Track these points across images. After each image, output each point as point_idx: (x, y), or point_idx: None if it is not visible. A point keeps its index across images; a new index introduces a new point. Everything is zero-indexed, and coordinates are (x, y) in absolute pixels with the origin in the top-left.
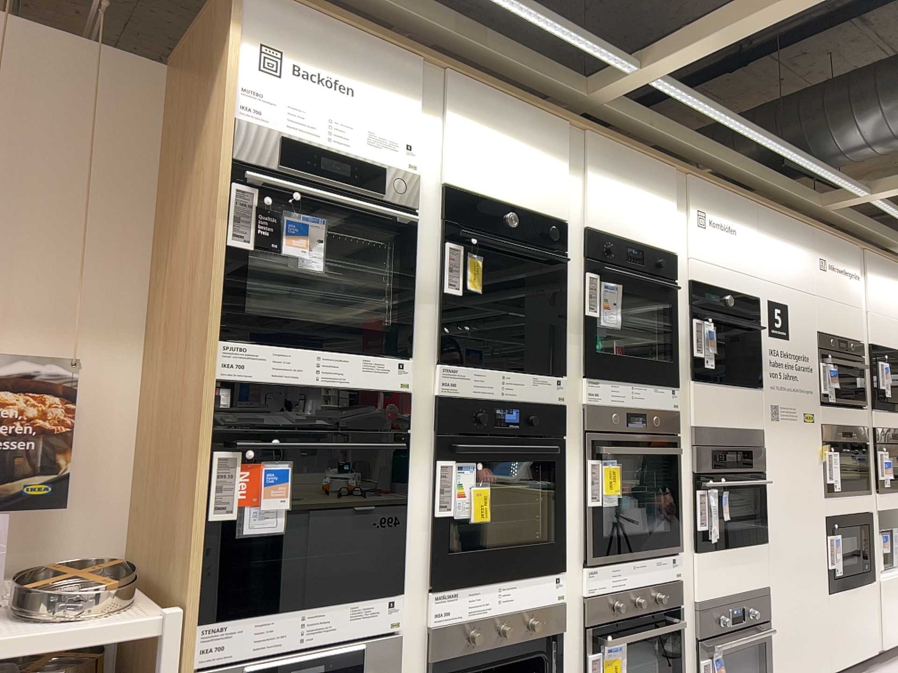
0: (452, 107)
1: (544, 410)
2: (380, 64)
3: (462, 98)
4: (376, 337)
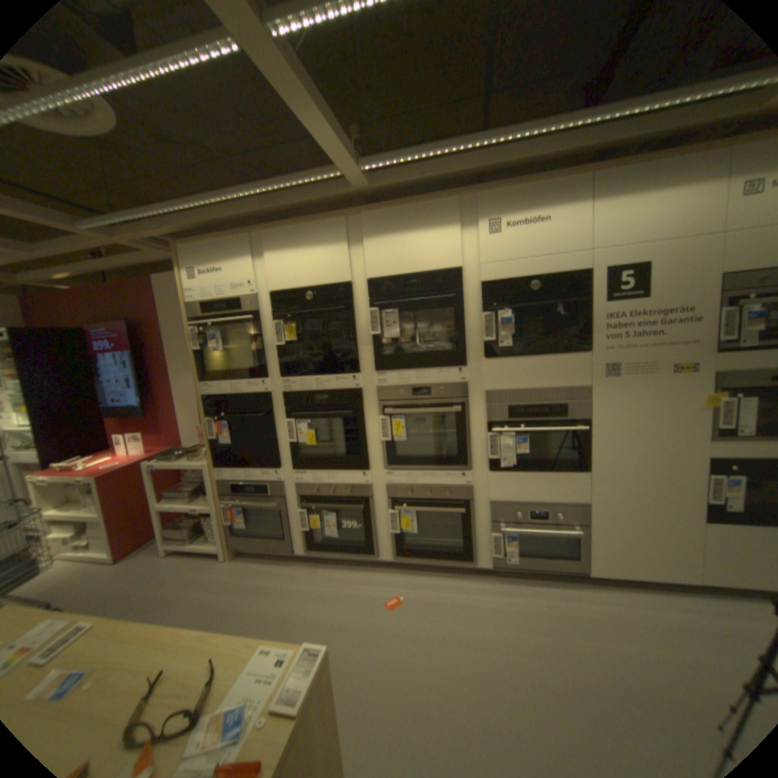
0: (264, 245)
1: (348, 396)
2: (224, 244)
3: (269, 236)
4: (249, 373)
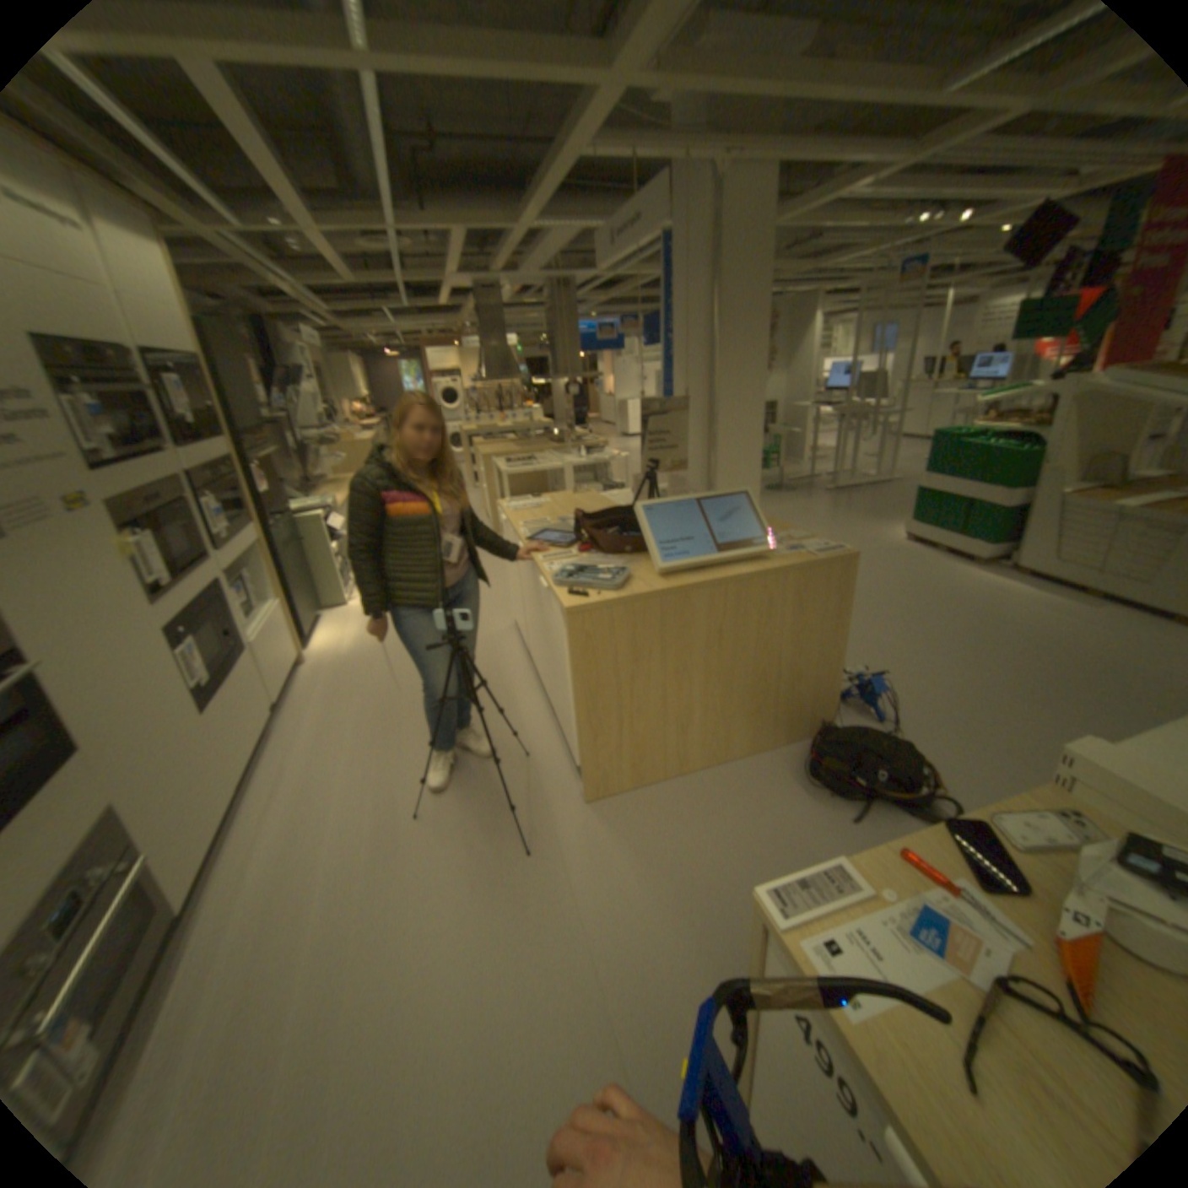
0: None
1: None
2: None
3: None
4: None
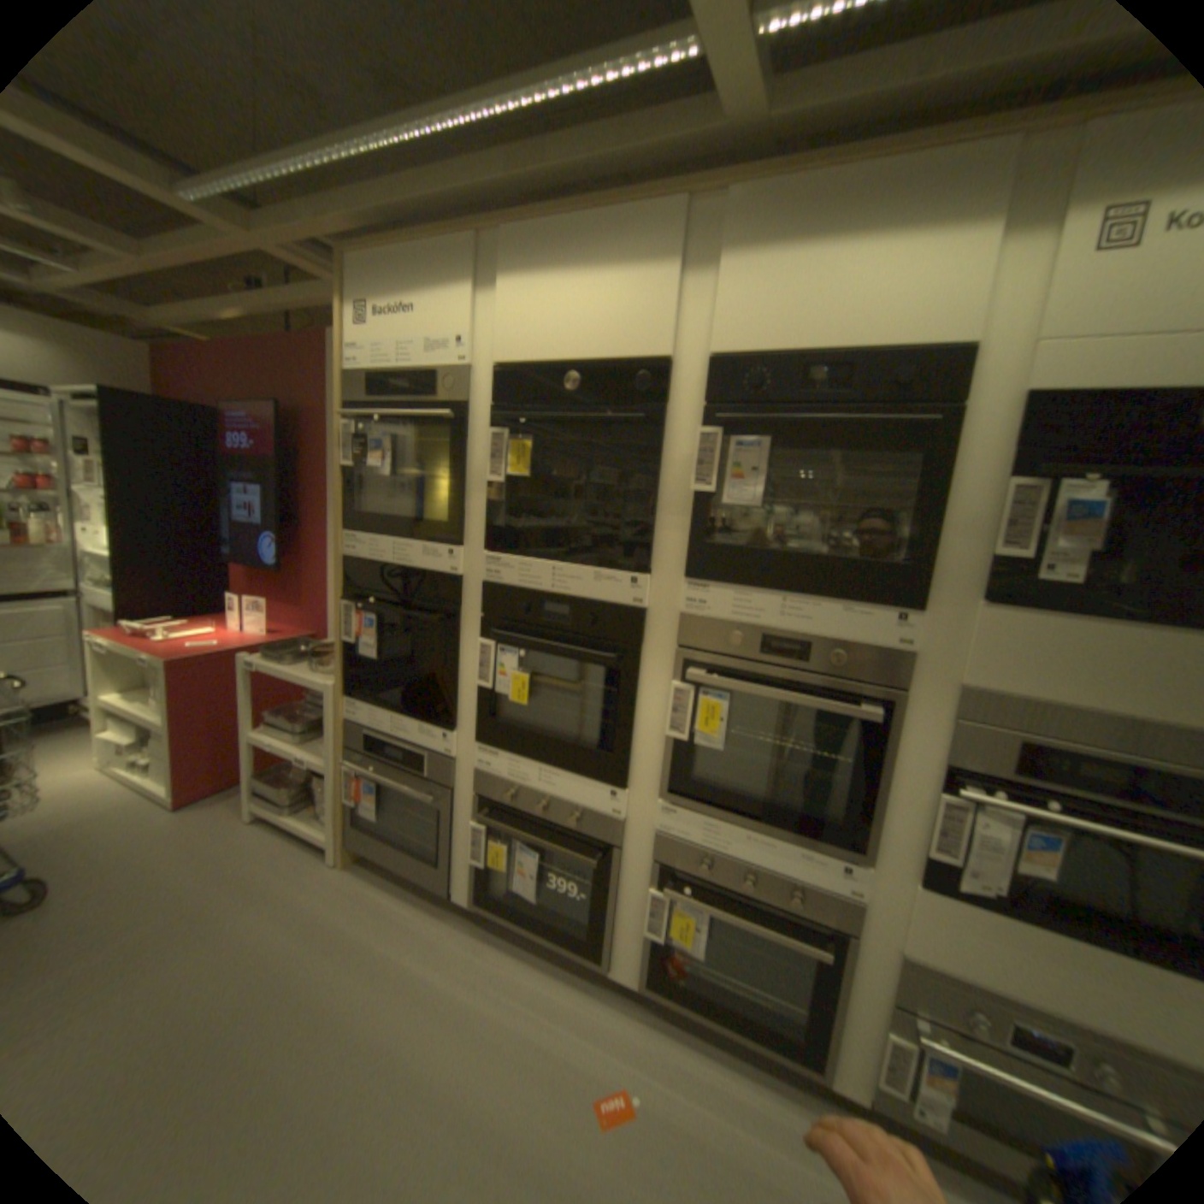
0: (501, 258)
1: (614, 617)
2: (427, 253)
3: (514, 238)
4: (429, 529)
